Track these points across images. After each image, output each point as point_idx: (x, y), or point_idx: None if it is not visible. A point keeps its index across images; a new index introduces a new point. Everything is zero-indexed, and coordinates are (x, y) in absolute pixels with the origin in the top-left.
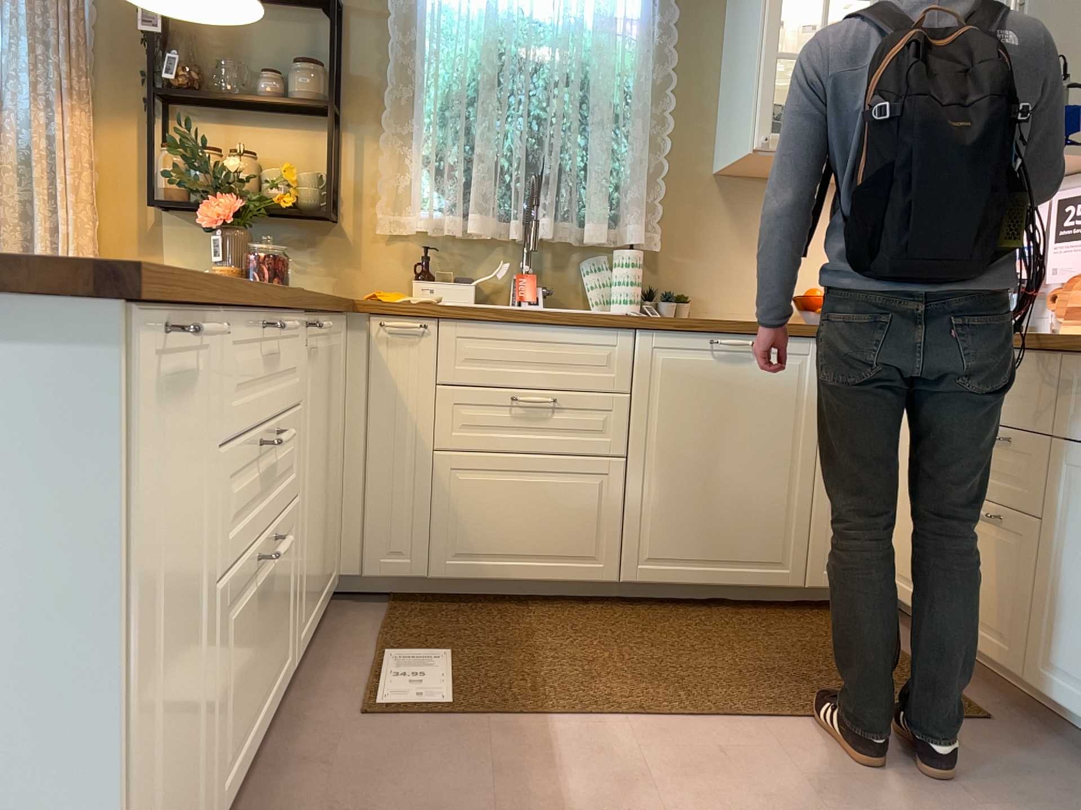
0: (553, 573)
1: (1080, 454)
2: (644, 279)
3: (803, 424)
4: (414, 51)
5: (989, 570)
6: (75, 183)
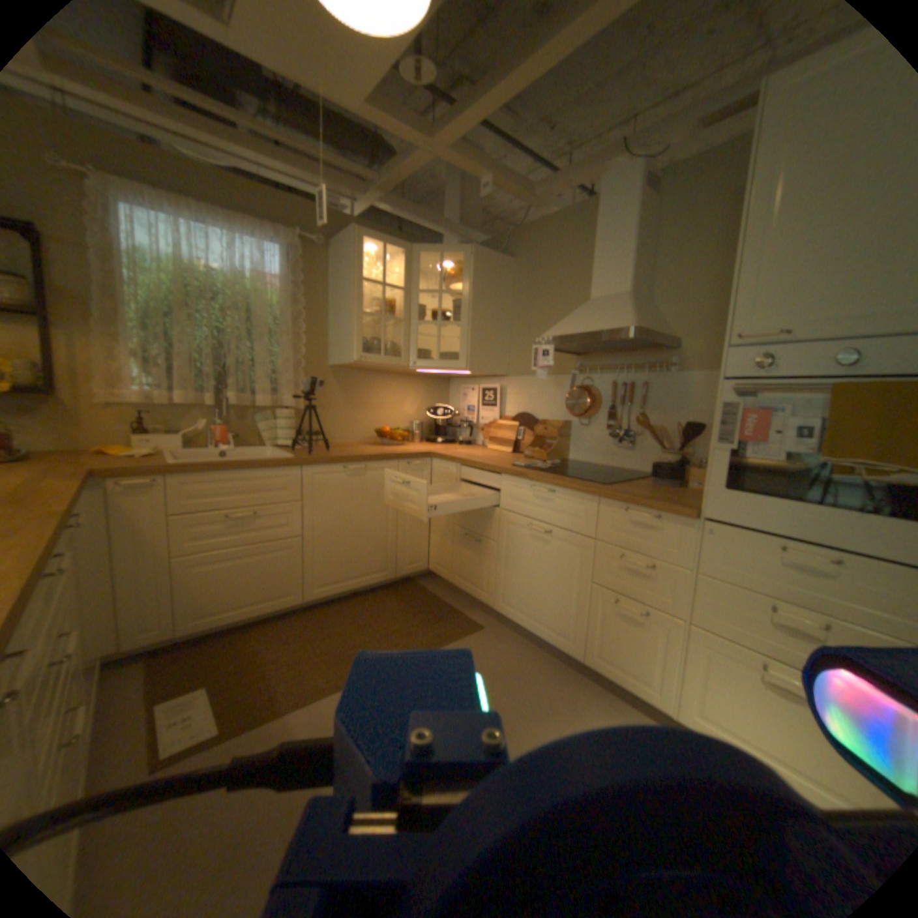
0: (261, 610)
1: (509, 515)
2: (291, 424)
3: (388, 501)
4: (106, 275)
5: (474, 561)
6: None
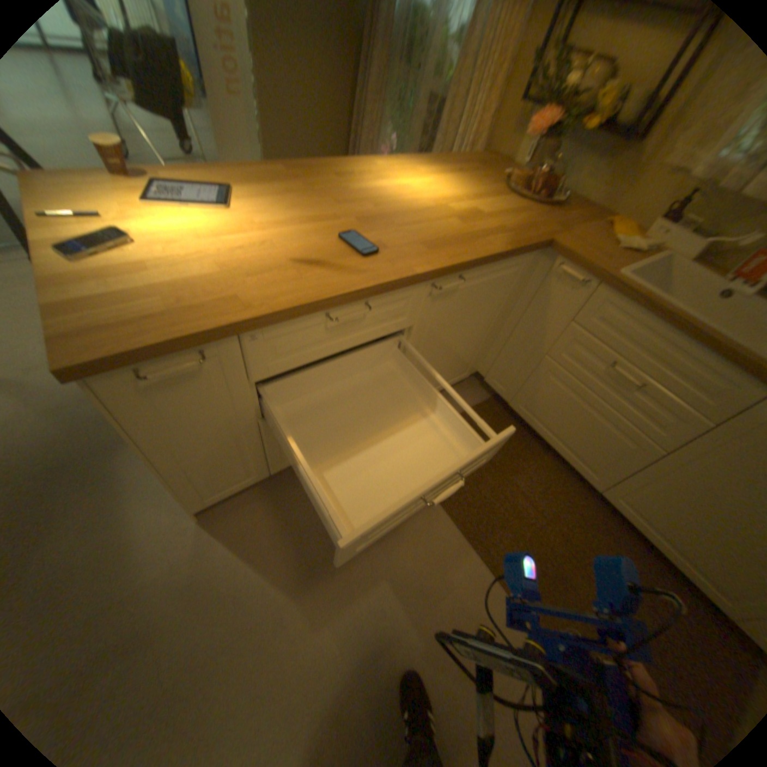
0: (568, 457)
1: None
2: None
3: None
4: None
5: None
6: (492, 71)
